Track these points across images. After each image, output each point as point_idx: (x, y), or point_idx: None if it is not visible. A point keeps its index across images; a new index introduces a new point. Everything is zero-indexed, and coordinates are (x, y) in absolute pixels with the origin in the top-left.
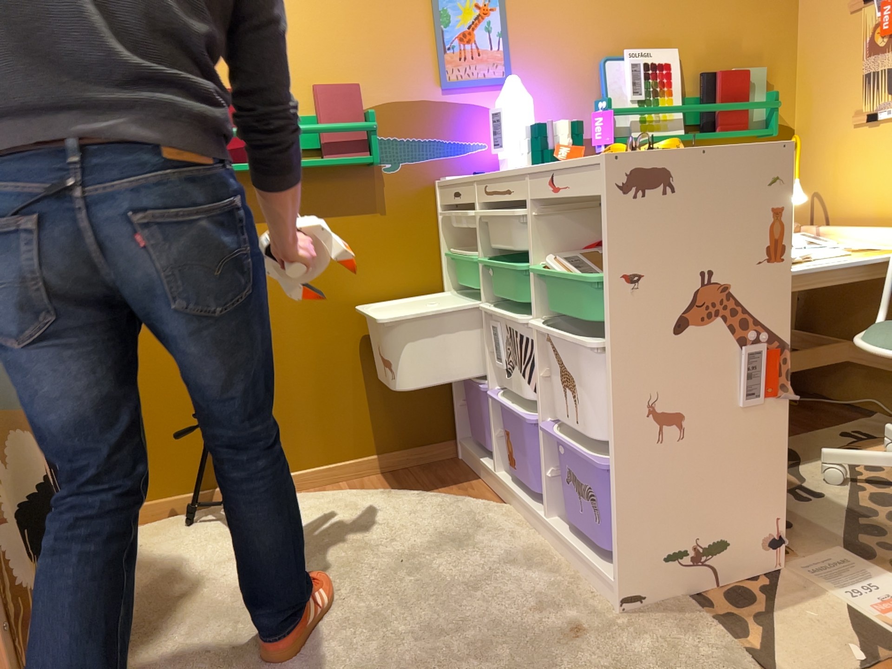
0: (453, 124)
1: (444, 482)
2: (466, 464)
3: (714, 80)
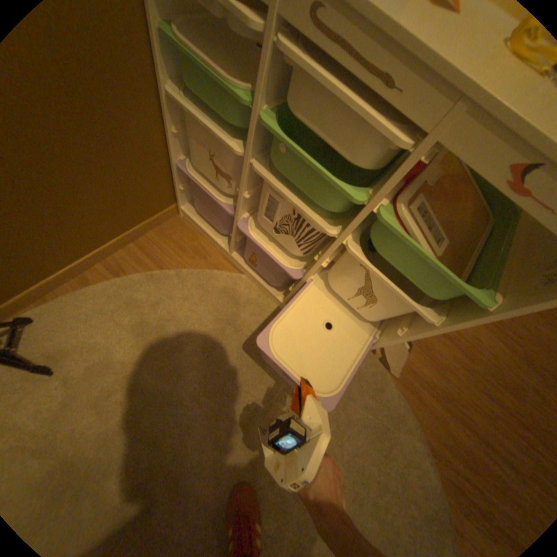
0: None
1: (185, 249)
2: (190, 224)
3: None
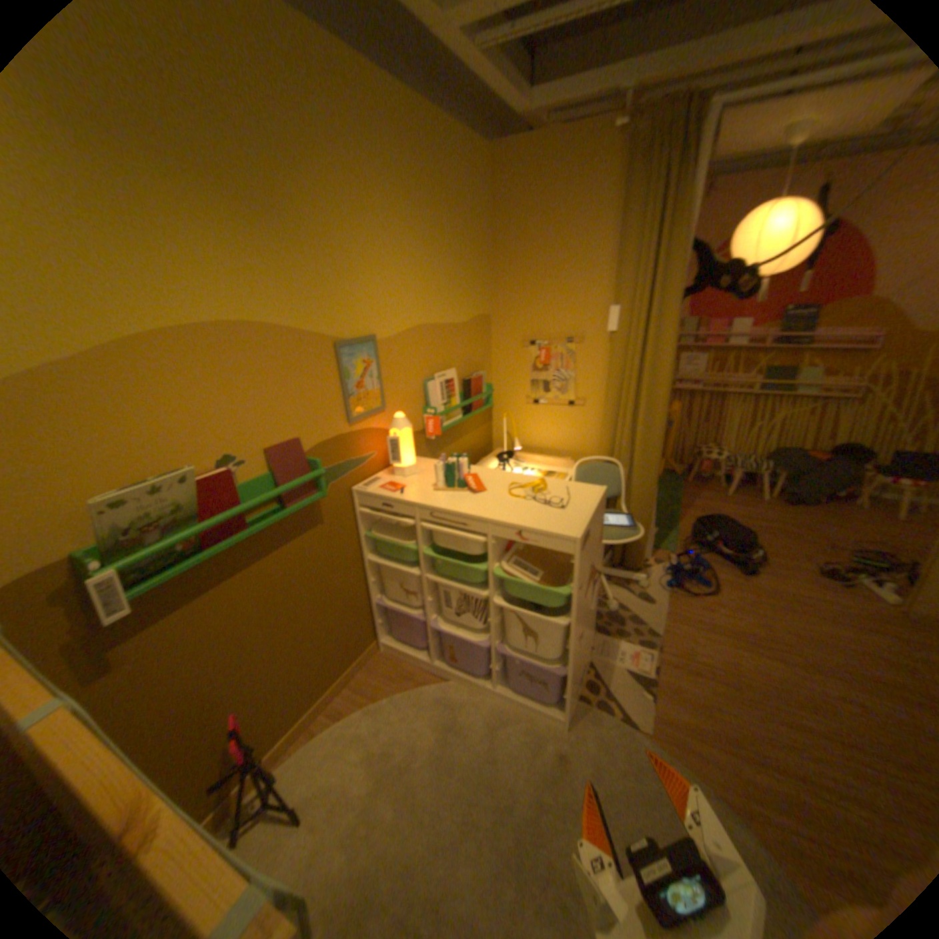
0: (358, 445)
1: (392, 677)
2: (391, 654)
3: (471, 383)
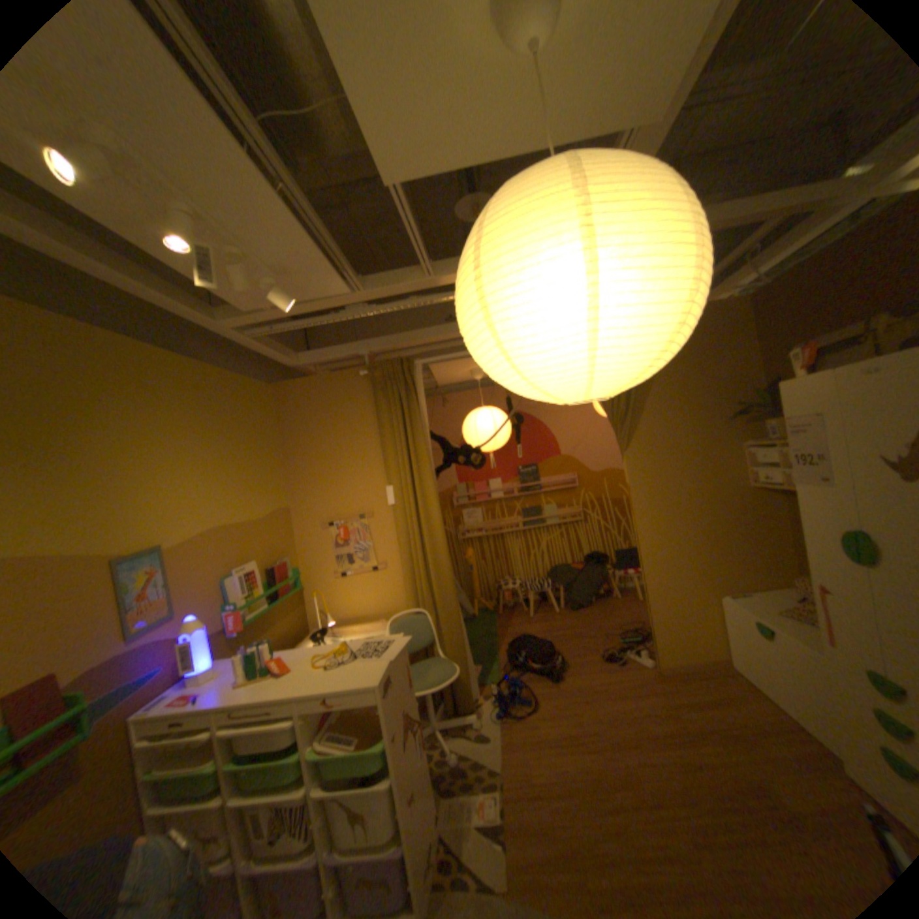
0: (136, 665)
1: None
2: None
3: (274, 571)
